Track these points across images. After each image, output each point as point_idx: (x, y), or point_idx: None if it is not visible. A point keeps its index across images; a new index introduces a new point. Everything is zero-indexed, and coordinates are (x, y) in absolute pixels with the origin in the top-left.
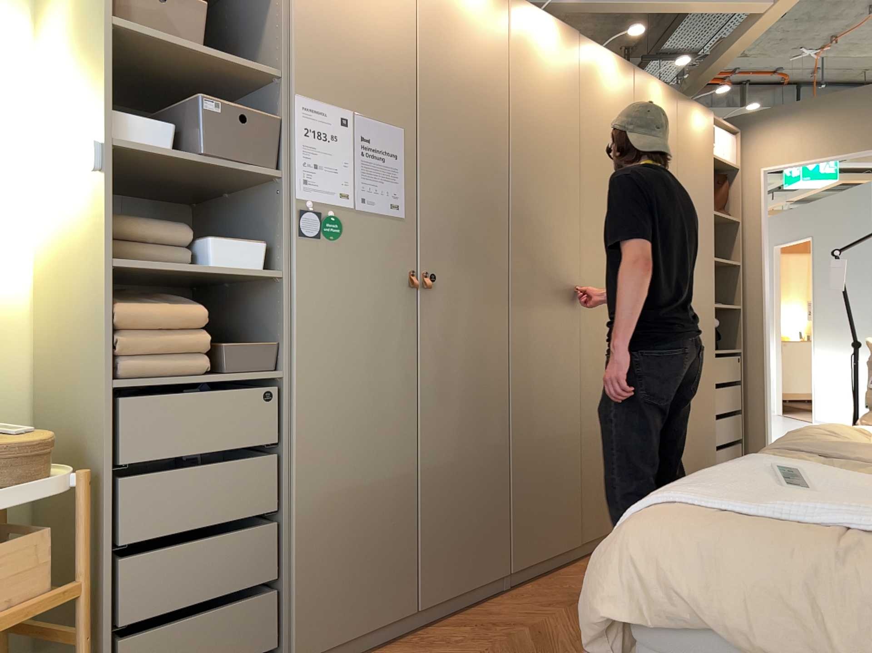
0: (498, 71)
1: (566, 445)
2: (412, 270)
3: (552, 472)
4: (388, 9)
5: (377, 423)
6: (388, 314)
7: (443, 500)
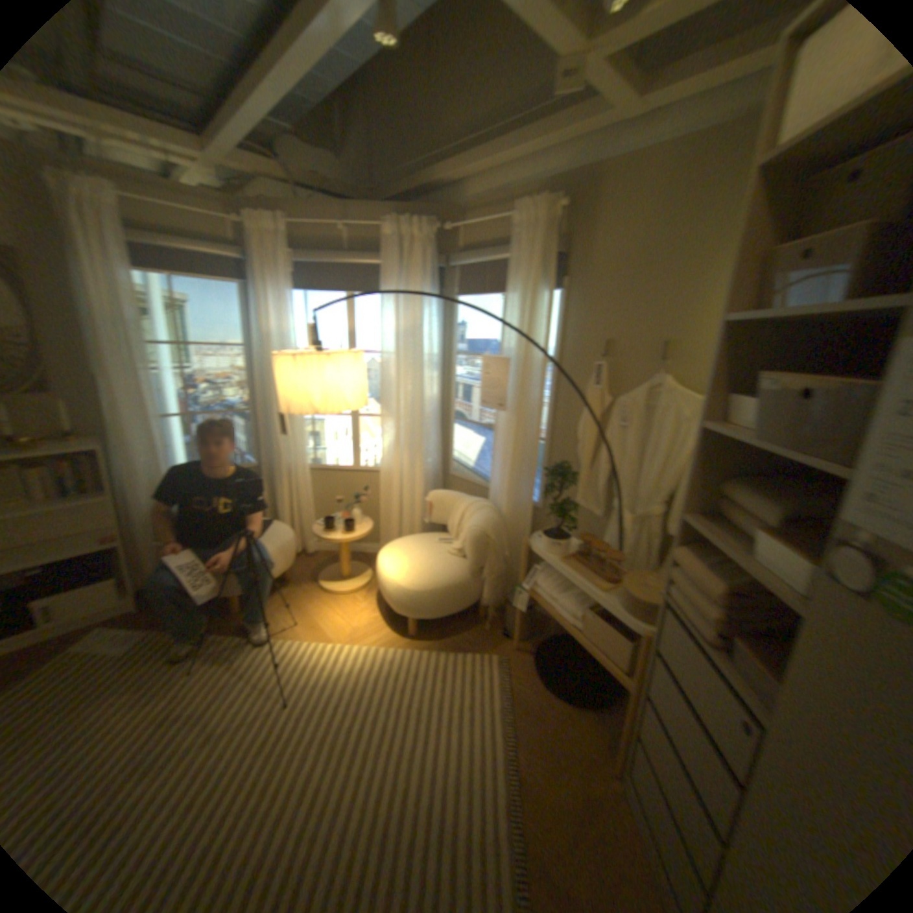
0: None
1: None
2: None
3: None
4: None
5: None
6: None
7: None
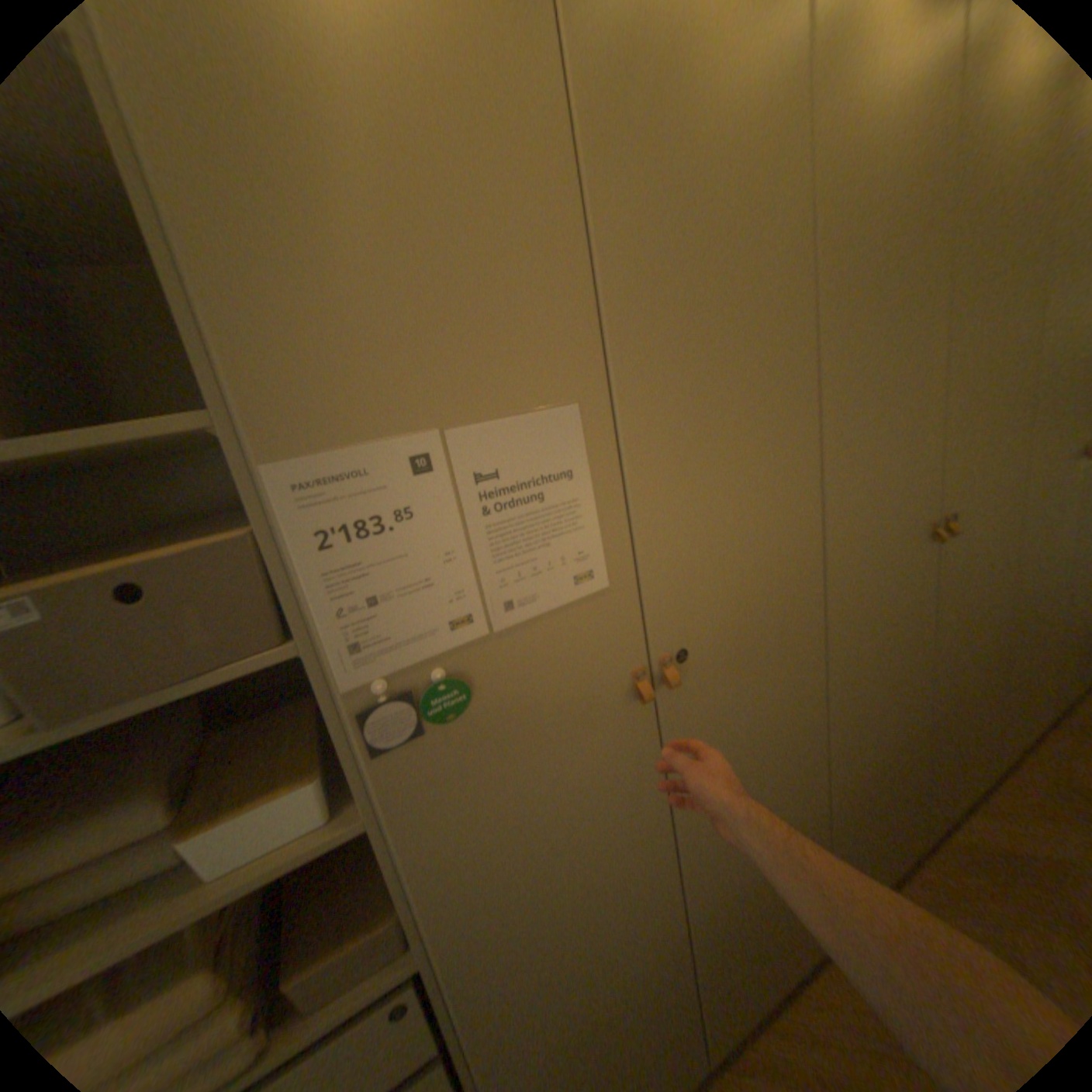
0: (782, 161)
1: (908, 755)
2: (637, 669)
3: (889, 798)
4: (479, 99)
5: (611, 920)
6: (604, 763)
7: (731, 935)
